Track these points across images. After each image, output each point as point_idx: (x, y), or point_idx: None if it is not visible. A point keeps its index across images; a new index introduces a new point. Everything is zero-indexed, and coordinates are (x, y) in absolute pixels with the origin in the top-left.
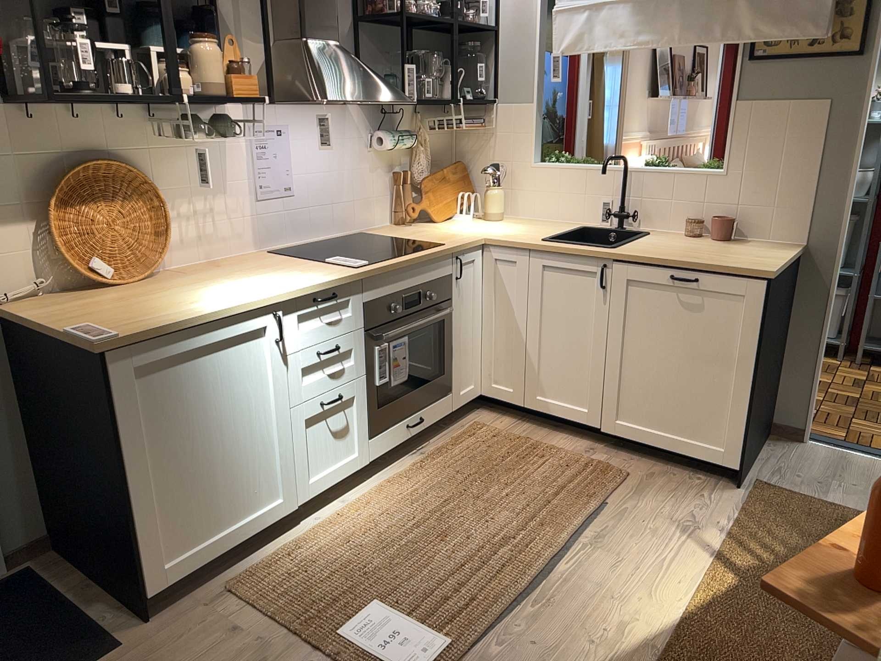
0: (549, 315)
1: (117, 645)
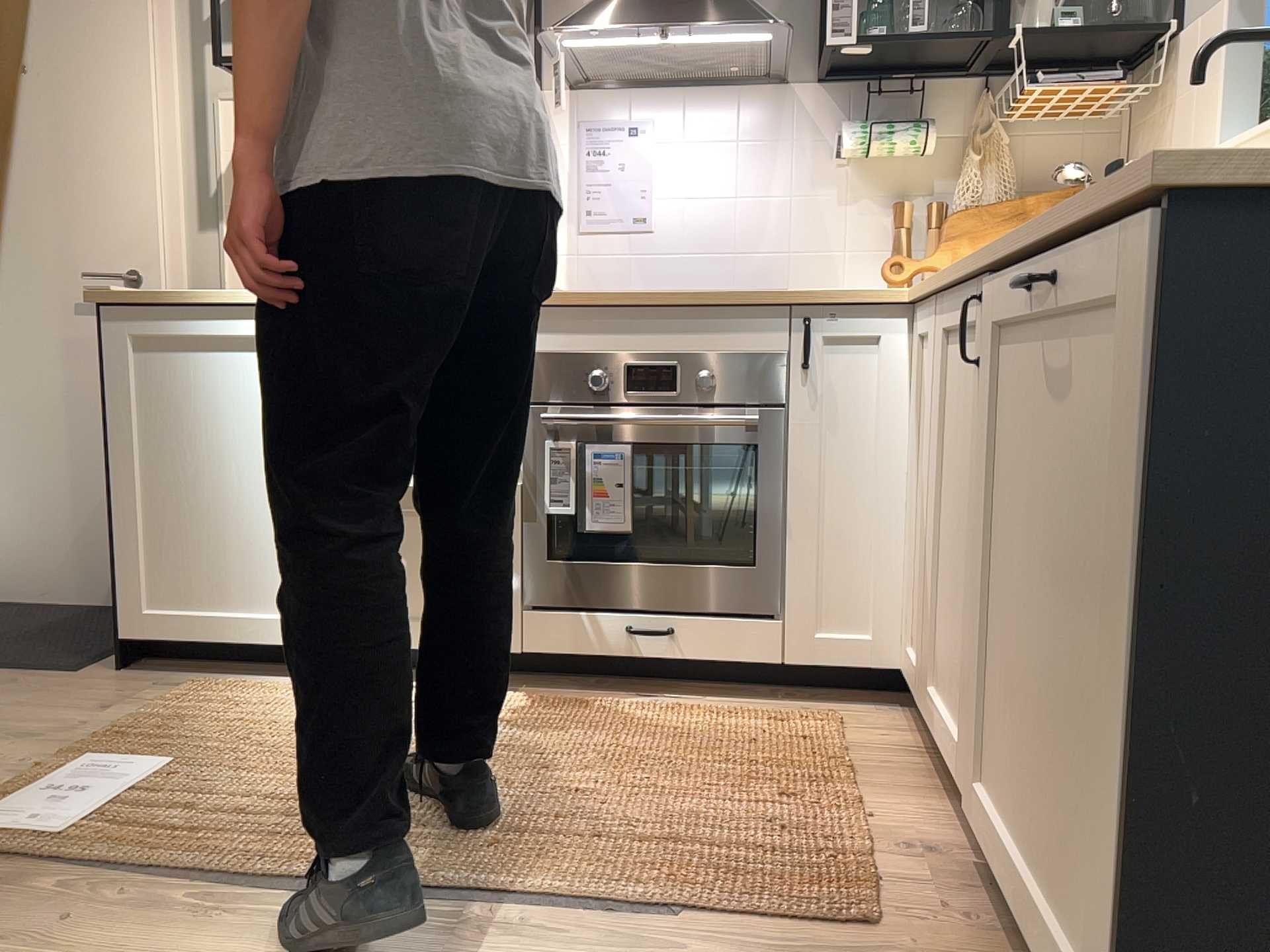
0: (952, 466)
1: (75, 671)
